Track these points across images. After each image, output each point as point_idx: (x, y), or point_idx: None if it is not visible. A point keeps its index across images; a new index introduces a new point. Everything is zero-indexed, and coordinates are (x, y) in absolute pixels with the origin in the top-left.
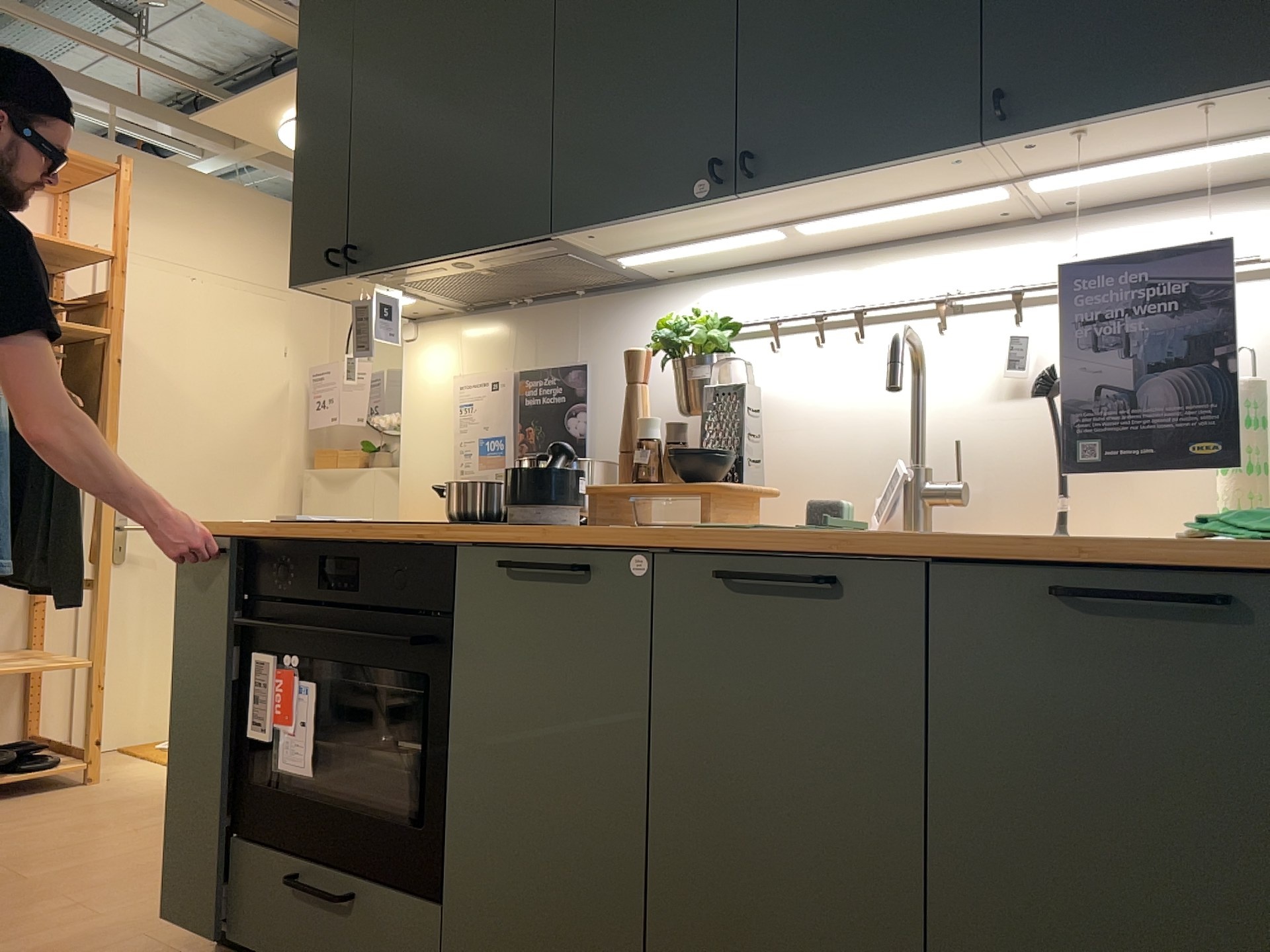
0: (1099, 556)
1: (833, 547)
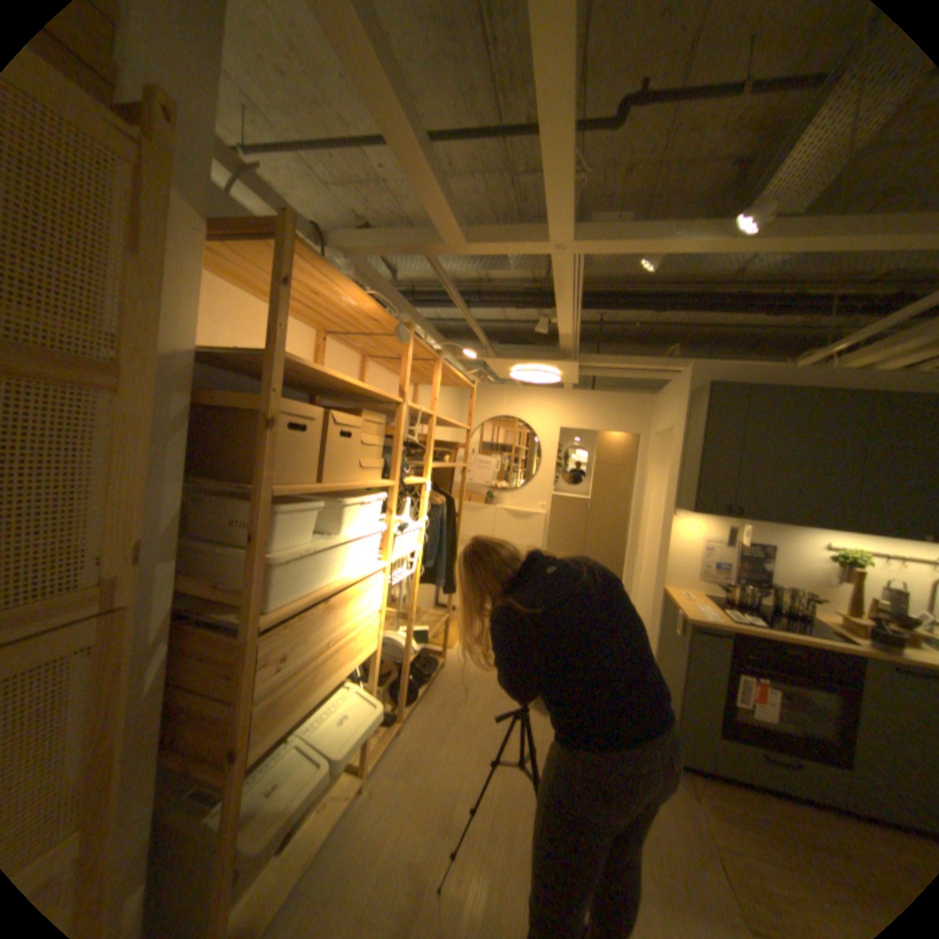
0: None
1: None
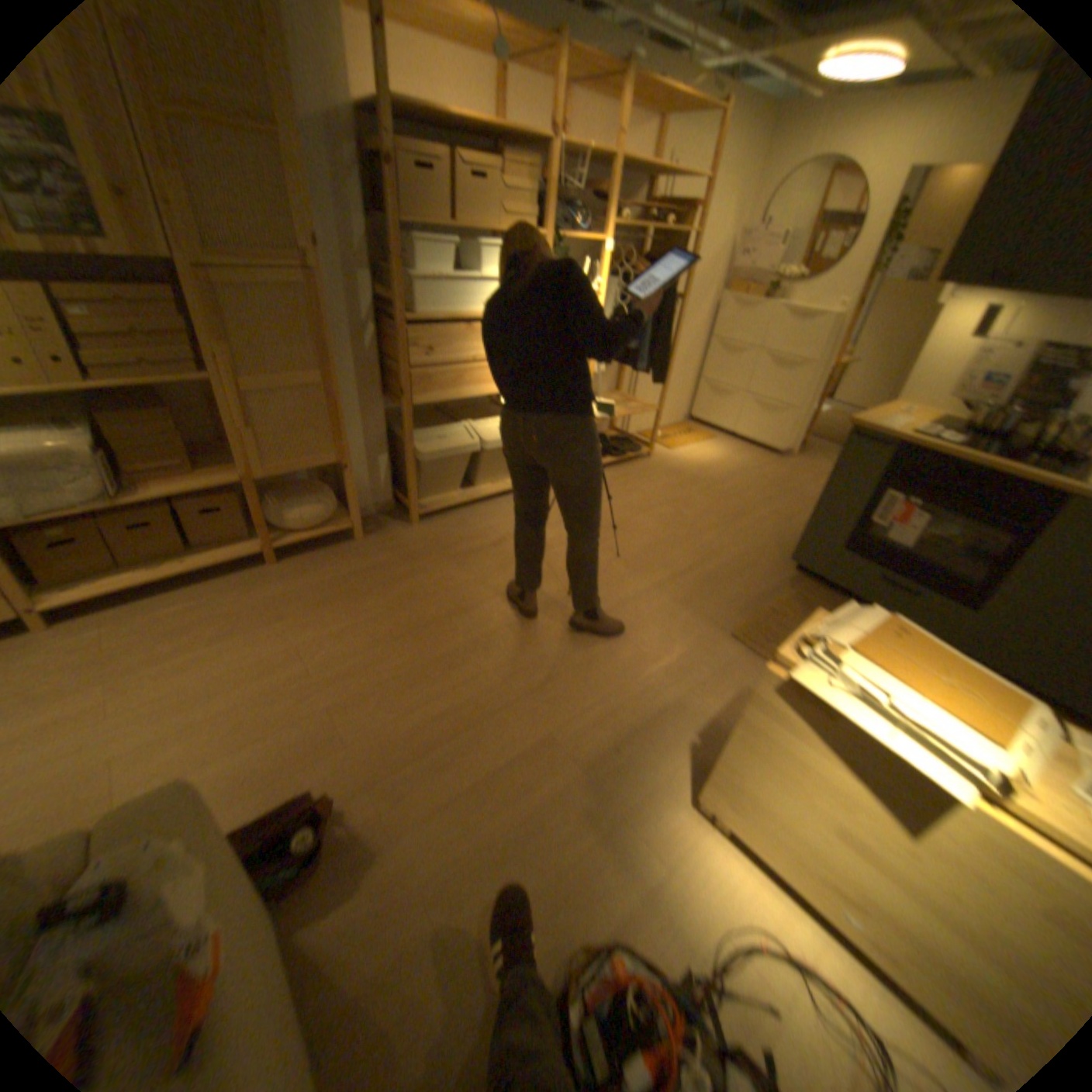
0: None
1: None
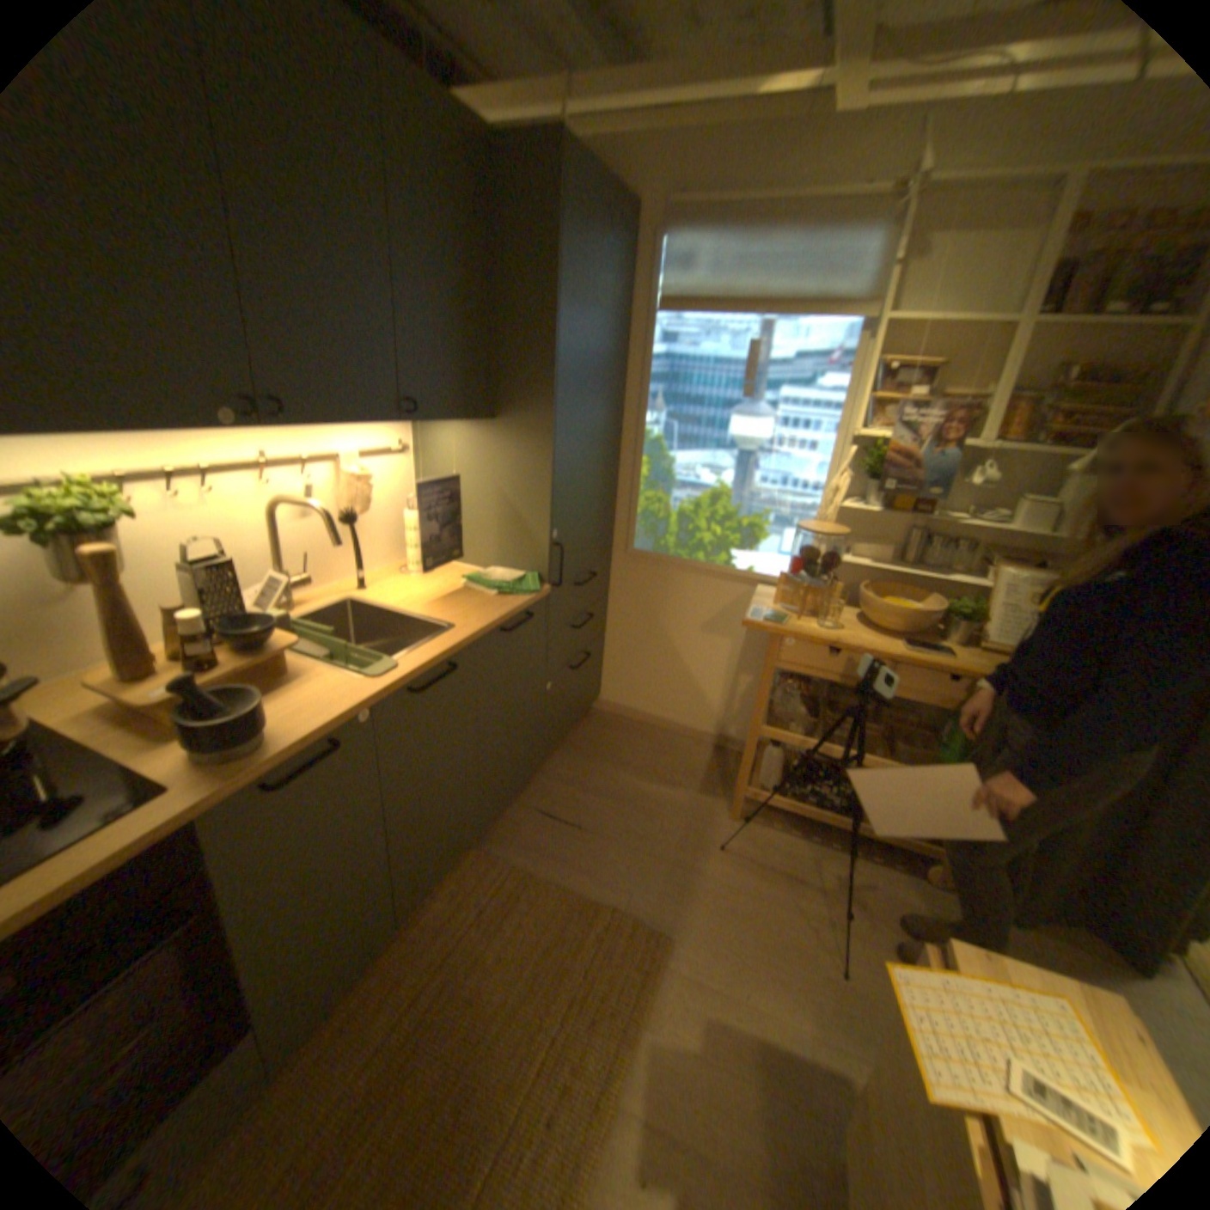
0: (510, 616)
1: (450, 652)
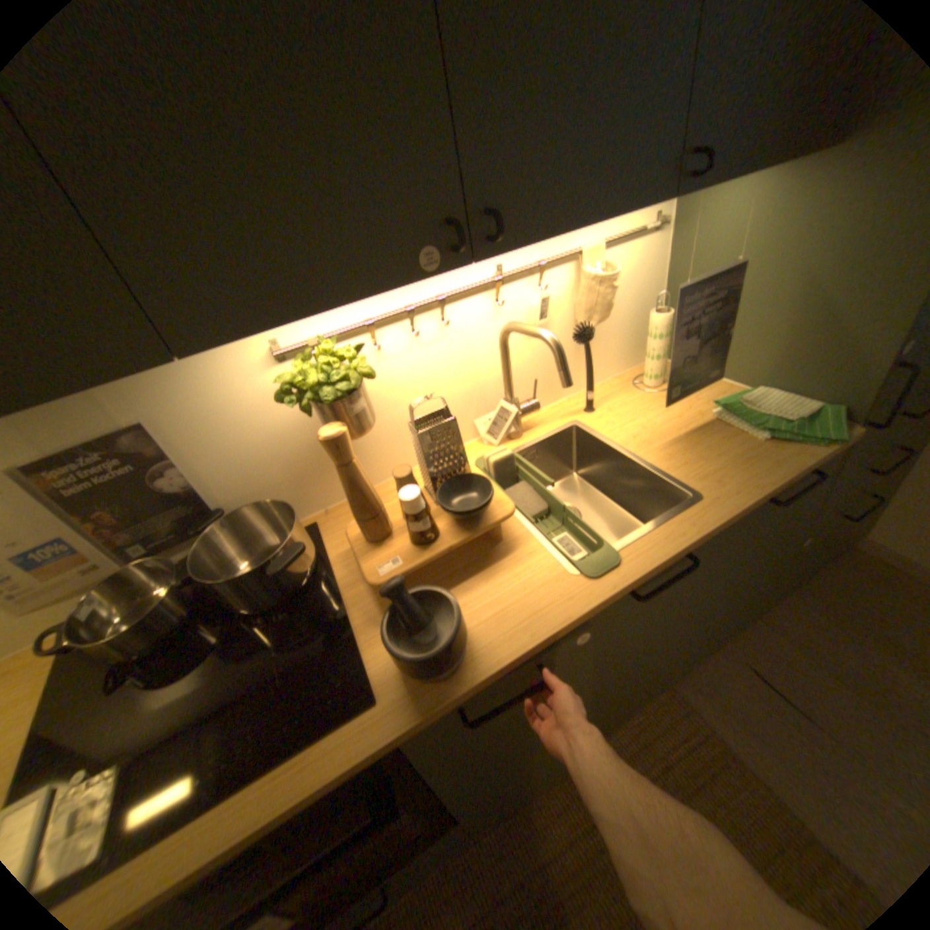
0: (793, 481)
1: (695, 544)
